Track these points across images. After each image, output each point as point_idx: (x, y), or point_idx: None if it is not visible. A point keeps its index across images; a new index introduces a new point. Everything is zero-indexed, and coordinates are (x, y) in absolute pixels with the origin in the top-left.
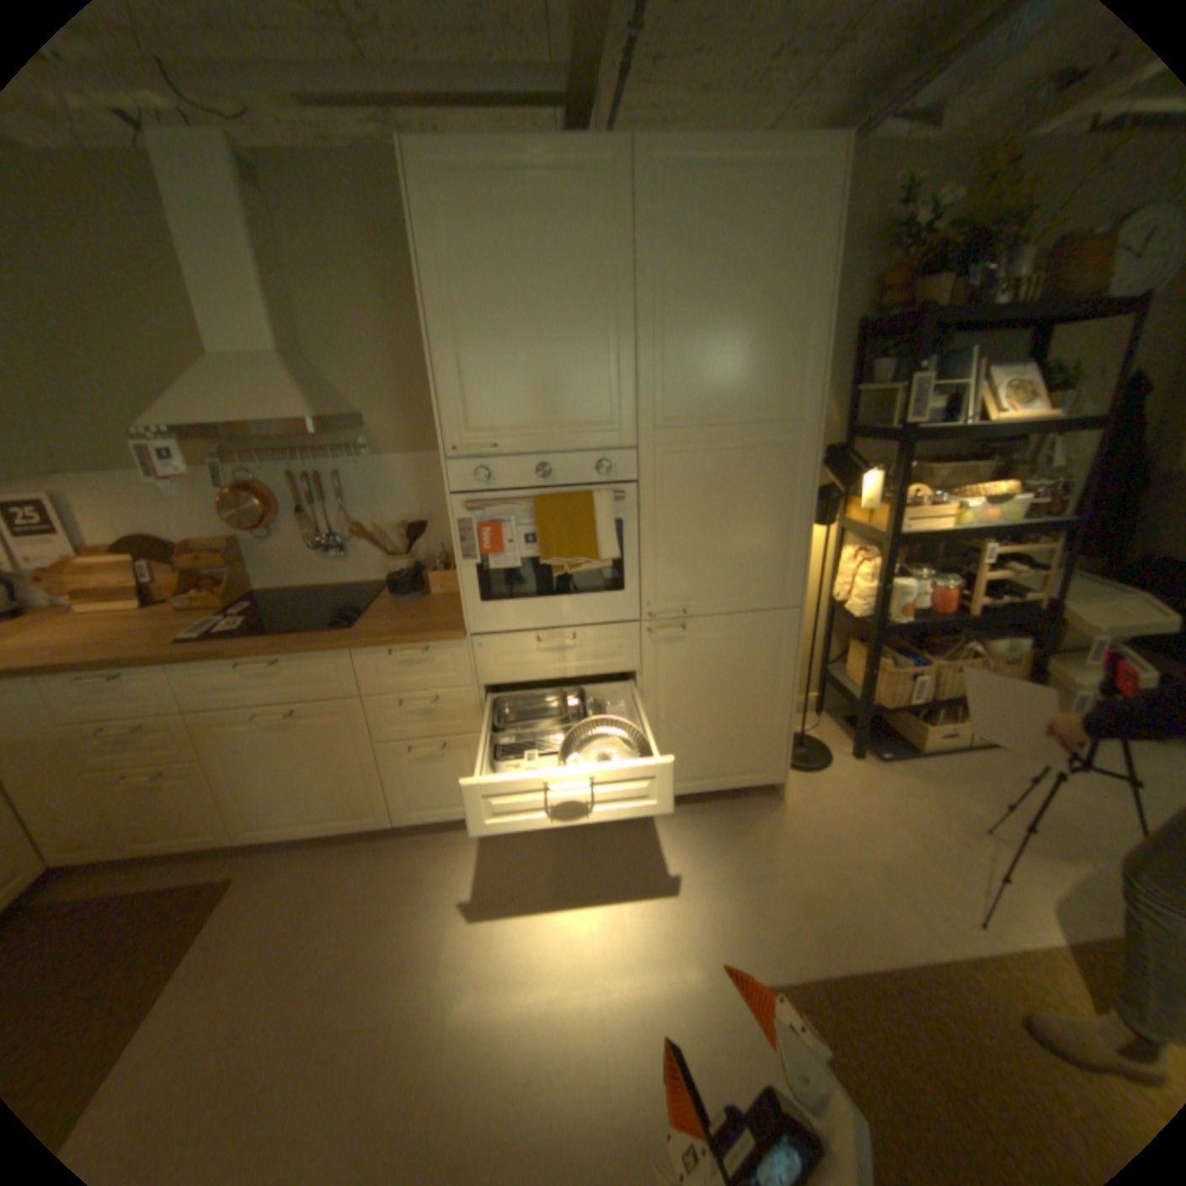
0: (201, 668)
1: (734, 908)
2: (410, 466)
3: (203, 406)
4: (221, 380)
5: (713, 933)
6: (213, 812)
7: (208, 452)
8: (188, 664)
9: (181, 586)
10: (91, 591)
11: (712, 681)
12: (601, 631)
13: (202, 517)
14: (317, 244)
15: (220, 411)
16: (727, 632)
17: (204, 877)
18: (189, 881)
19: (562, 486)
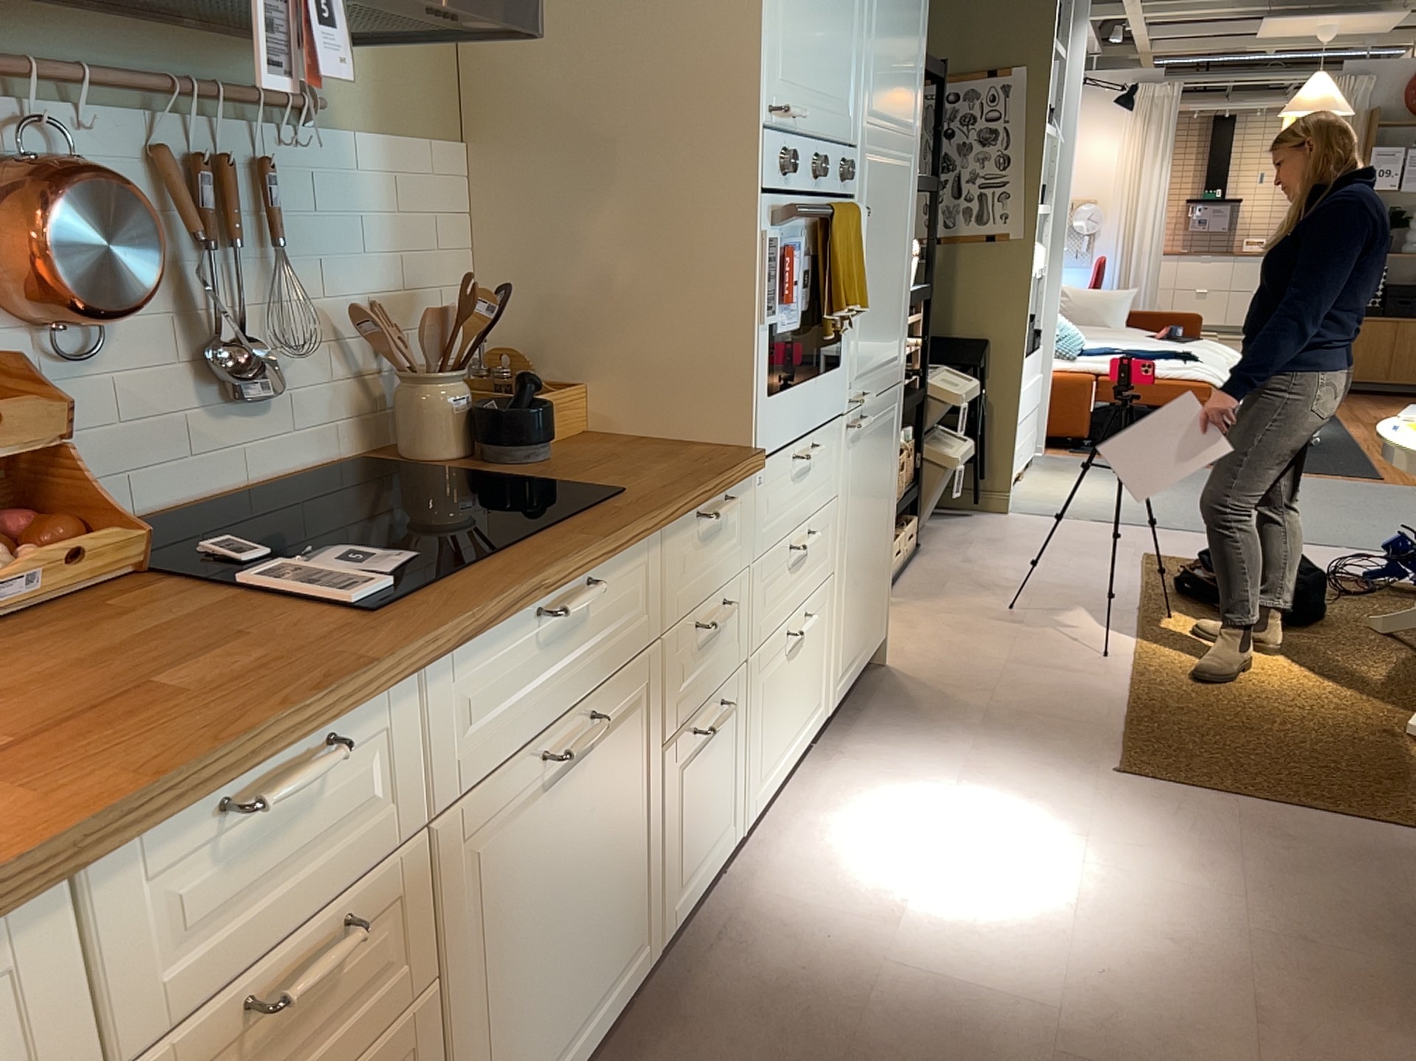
0: (481, 647)
1: (1013, 746)
2: (392, 166)
3: None
4: None
5: (1037, 768)
6: None
7: None
8: (479, 634)
9: None
10: None
11: (870, 496)
12: (827, 432)
13: None
14: None
15: None
16: (878, 420)
17: None
18: None
19: (823, 195)
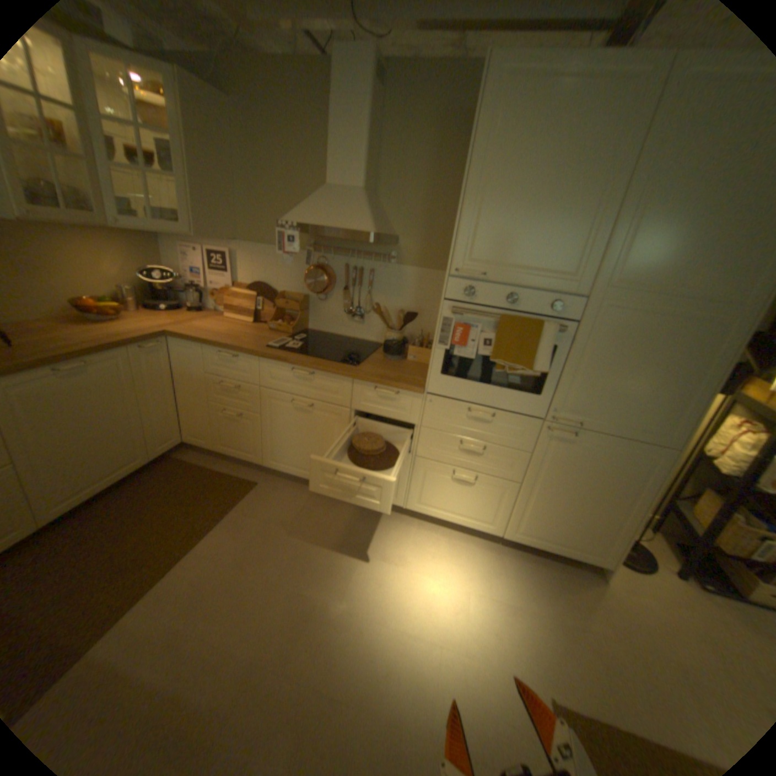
0: (276, 365)
1: (550, 641)
2: (417, 276)
3: (317, 215)
4: (330, 201)
5: (531, 649)
6: (259, 444)
7: (309, 244)
8: (270, 361)
9: (275, 317)
10: (233, 308)
11: (585, 480)
12: (515, 418)
13: (295, 280)
14: (406, 123)
15: (326, 220)
16: (611, 449)
17: (245, 477)
18: (238, 476)
19: (522, 312)
